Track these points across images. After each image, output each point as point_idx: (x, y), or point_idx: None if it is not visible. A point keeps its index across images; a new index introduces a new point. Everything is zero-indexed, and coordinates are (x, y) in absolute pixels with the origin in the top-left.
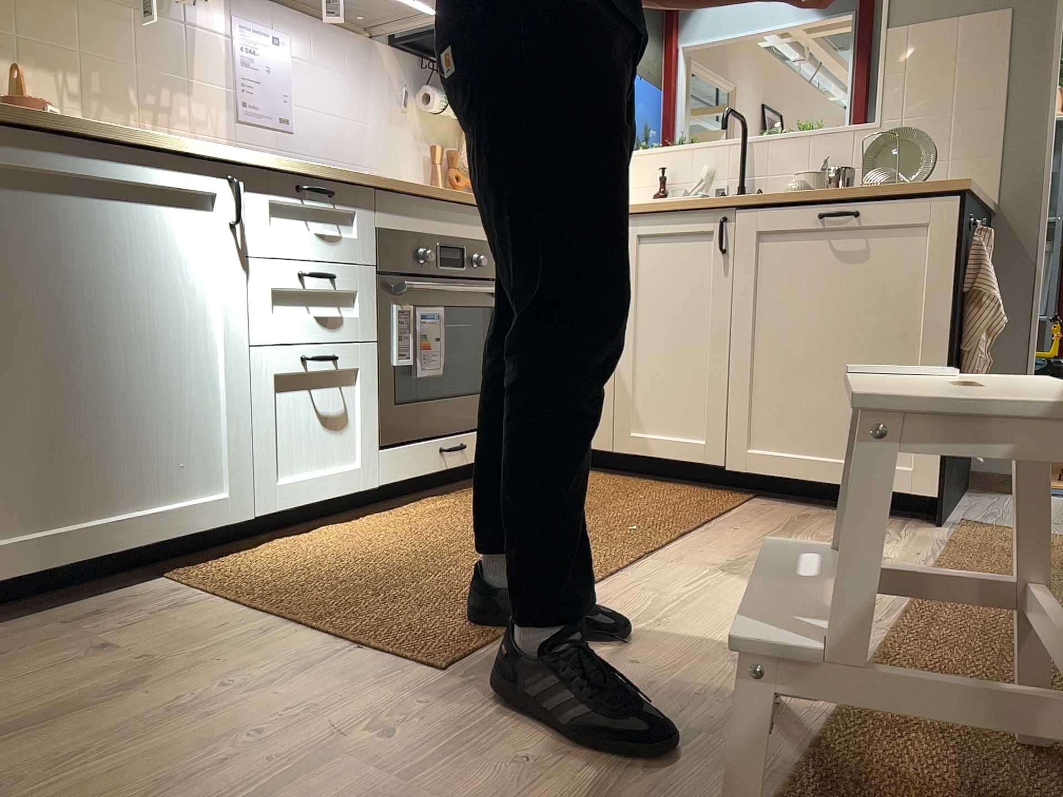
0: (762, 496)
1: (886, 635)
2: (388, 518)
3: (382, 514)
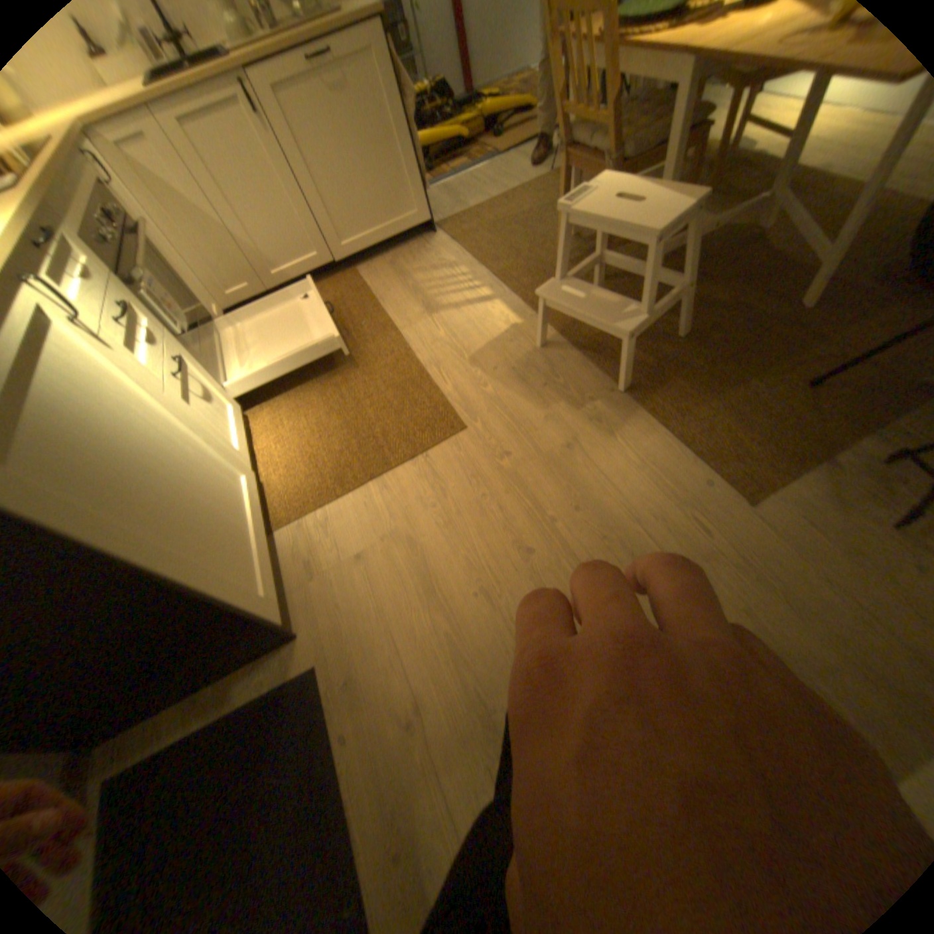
0: (356, 265)
1: (516, 294)
2: (259, 415)
3: (249, 417)
